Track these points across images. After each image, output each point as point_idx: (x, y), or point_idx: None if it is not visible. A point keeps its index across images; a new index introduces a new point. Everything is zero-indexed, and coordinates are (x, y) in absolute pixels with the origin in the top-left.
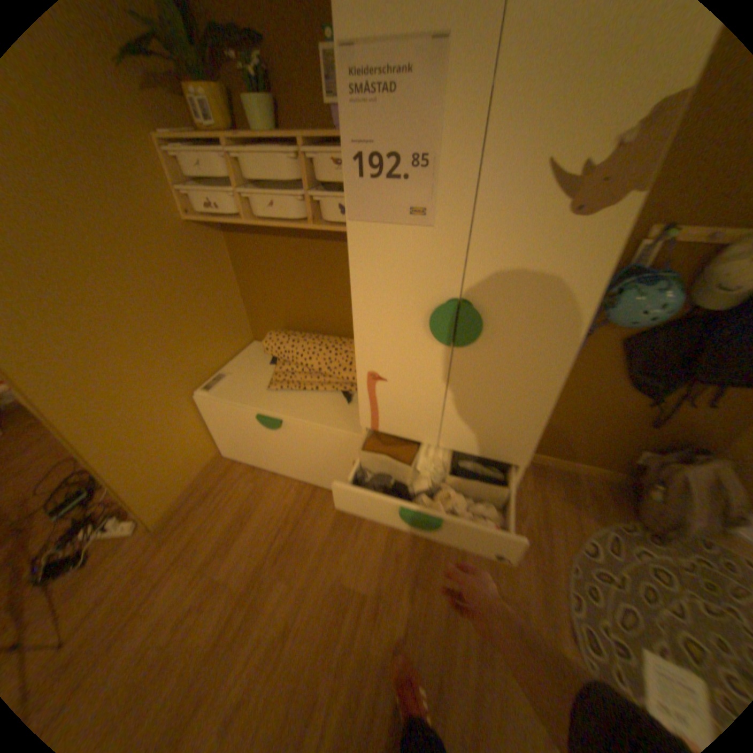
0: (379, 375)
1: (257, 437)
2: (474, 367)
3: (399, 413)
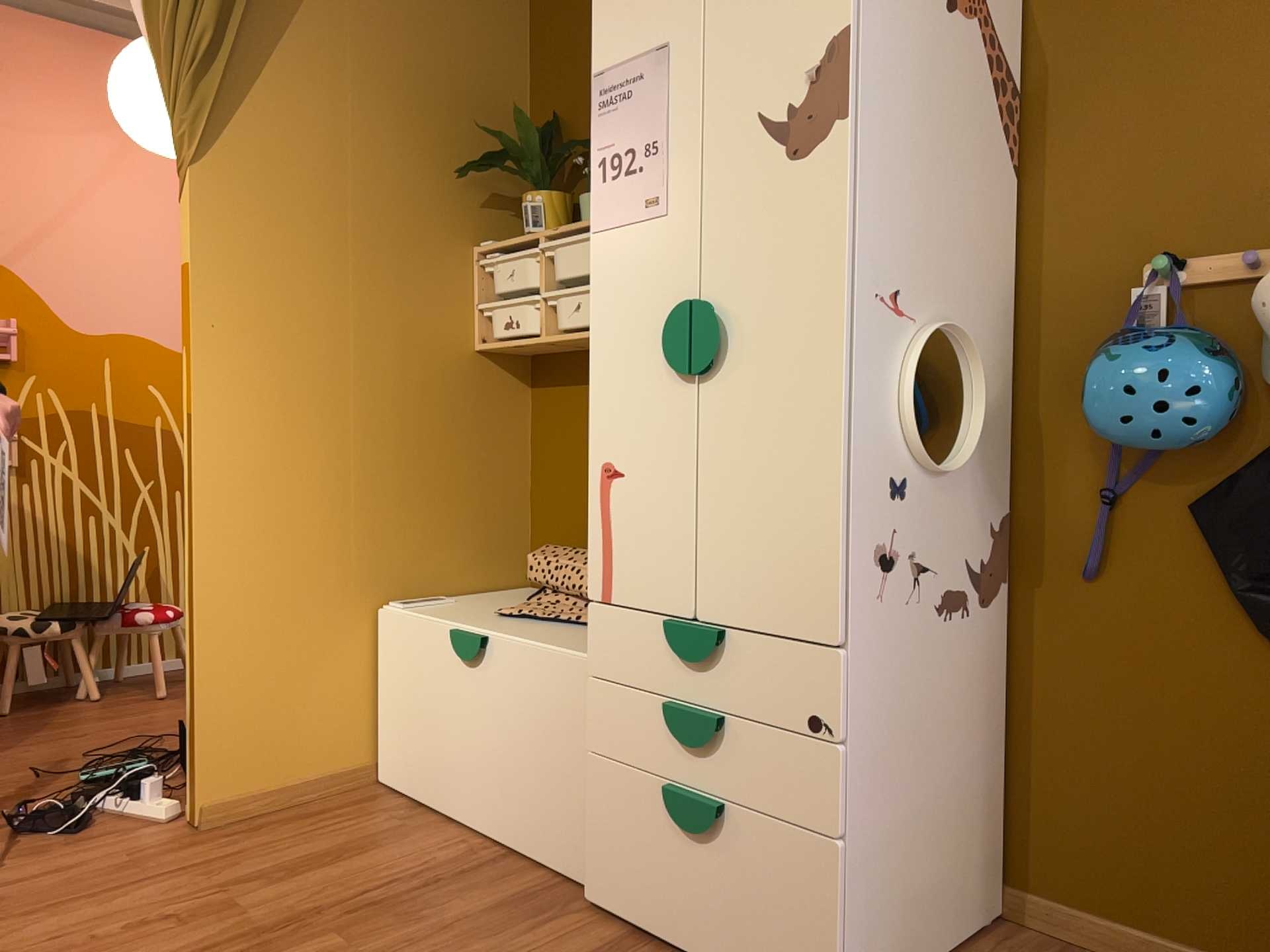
0: (614, 469)
1: (441, 705)
2: (729, 413)
3: (640, 549)
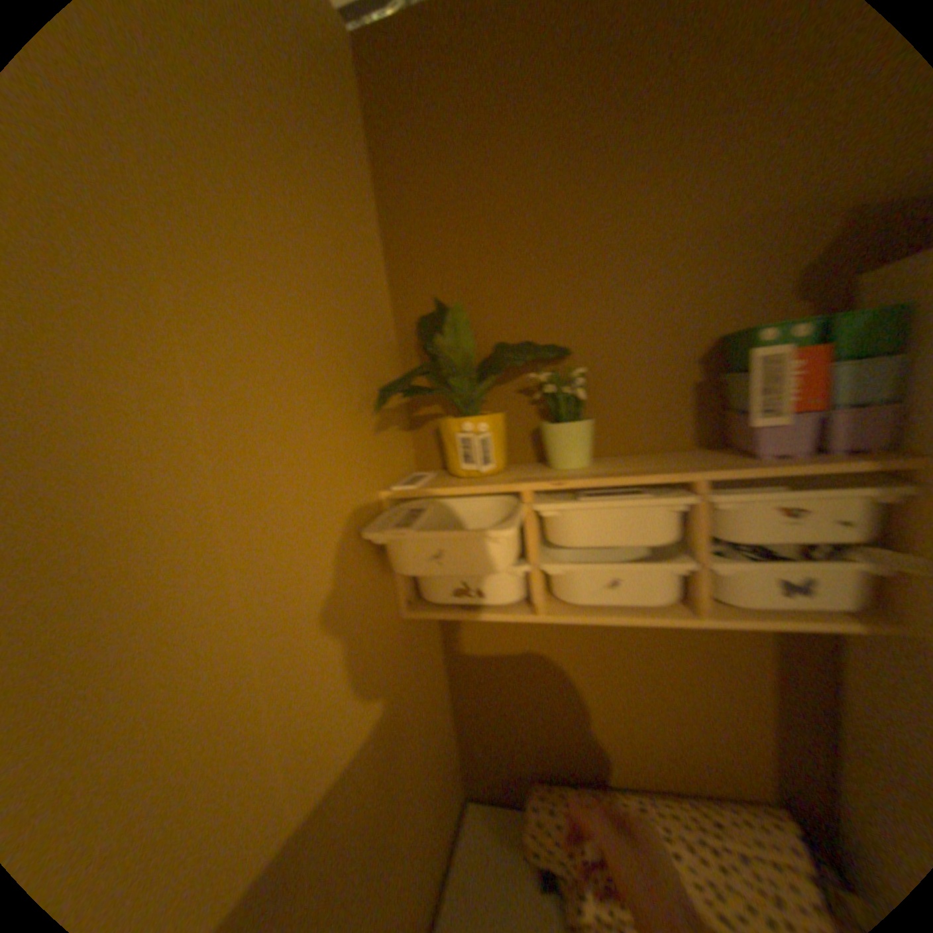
0: None
1: None
2: None
3: None
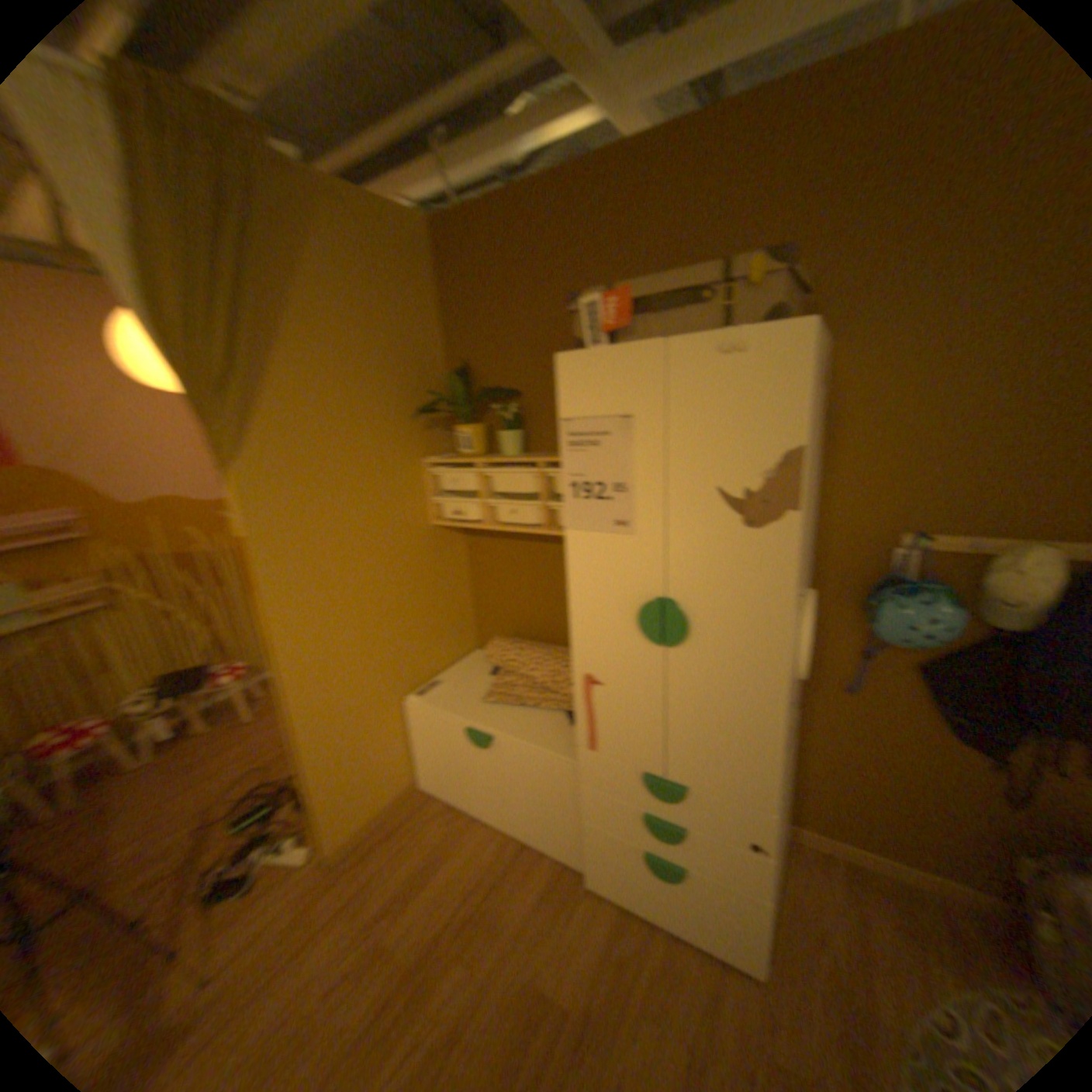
0: (594, 680)
1: (460, 763)
2: (689, 671)
3: (617, 729)
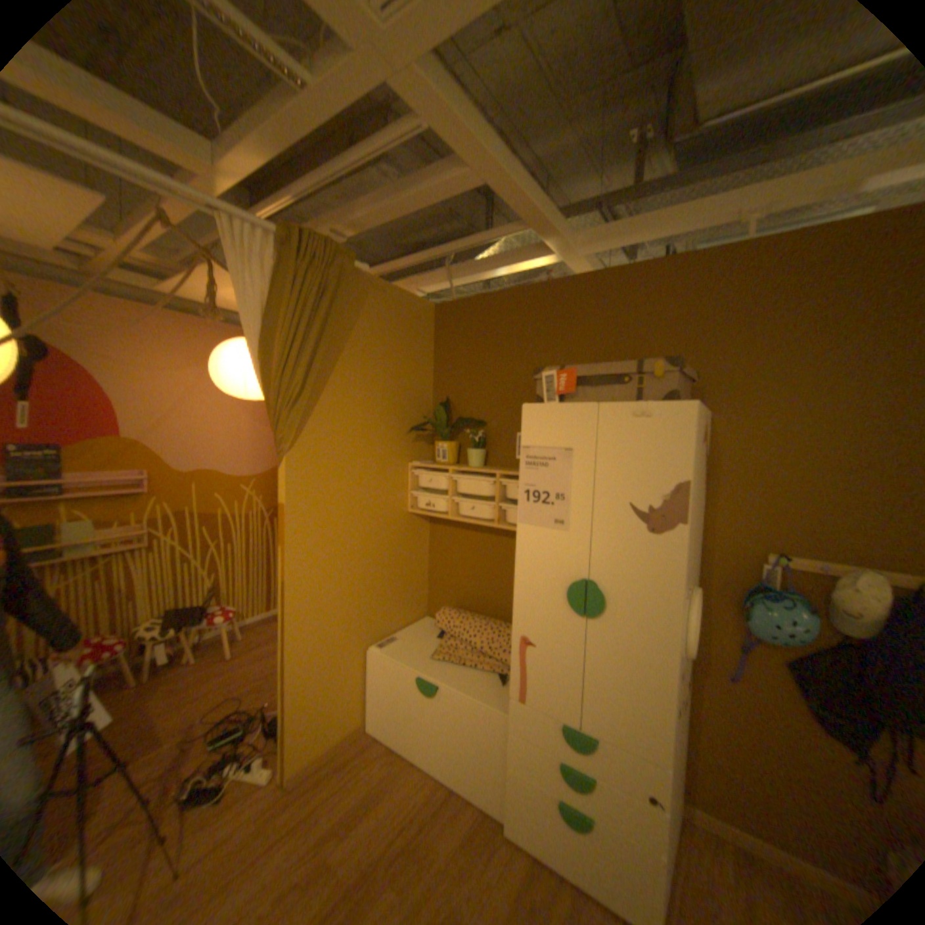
0: (529, 641)
1: (408, 709)
2: (604, 640)
3: (545, 685)
